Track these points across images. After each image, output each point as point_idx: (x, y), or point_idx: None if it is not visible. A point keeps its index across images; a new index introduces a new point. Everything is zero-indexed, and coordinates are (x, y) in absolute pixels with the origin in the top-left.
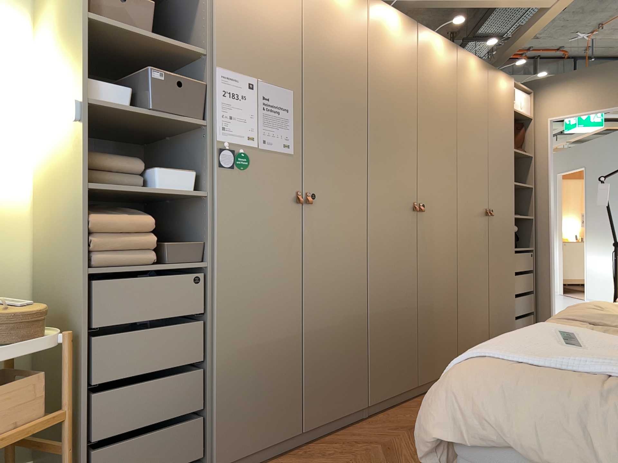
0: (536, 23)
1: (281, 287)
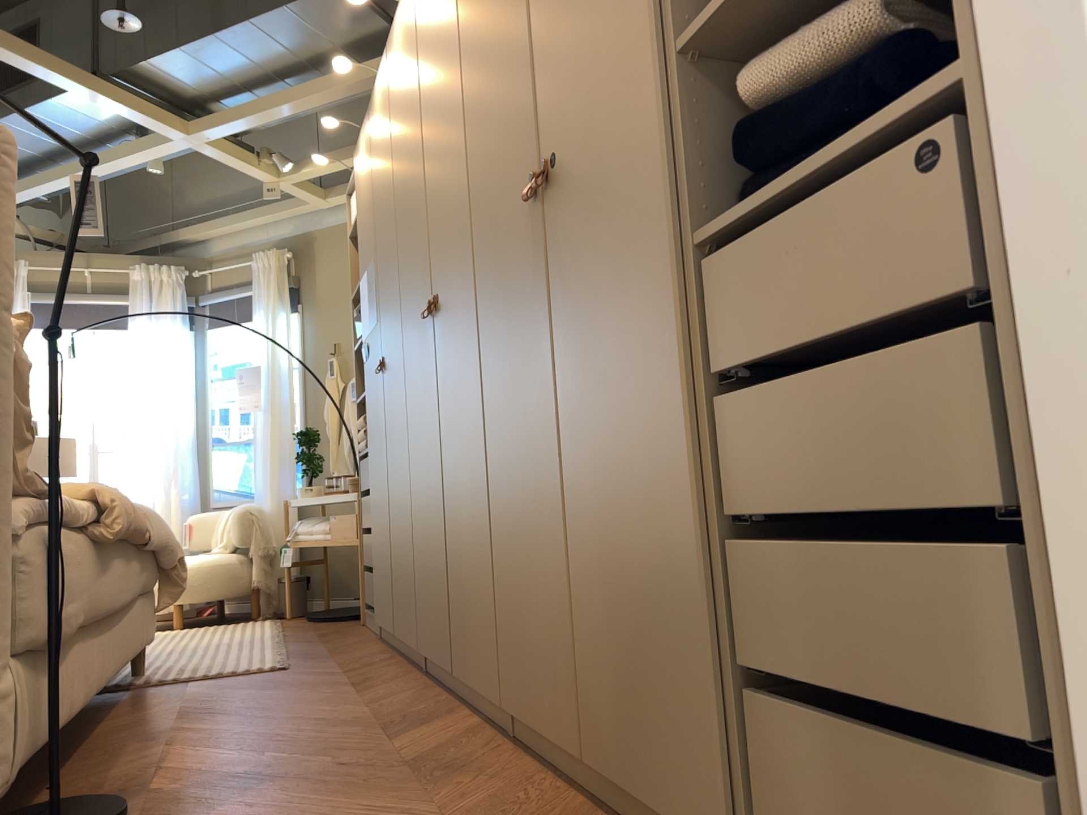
0: None
1: (386, 463)
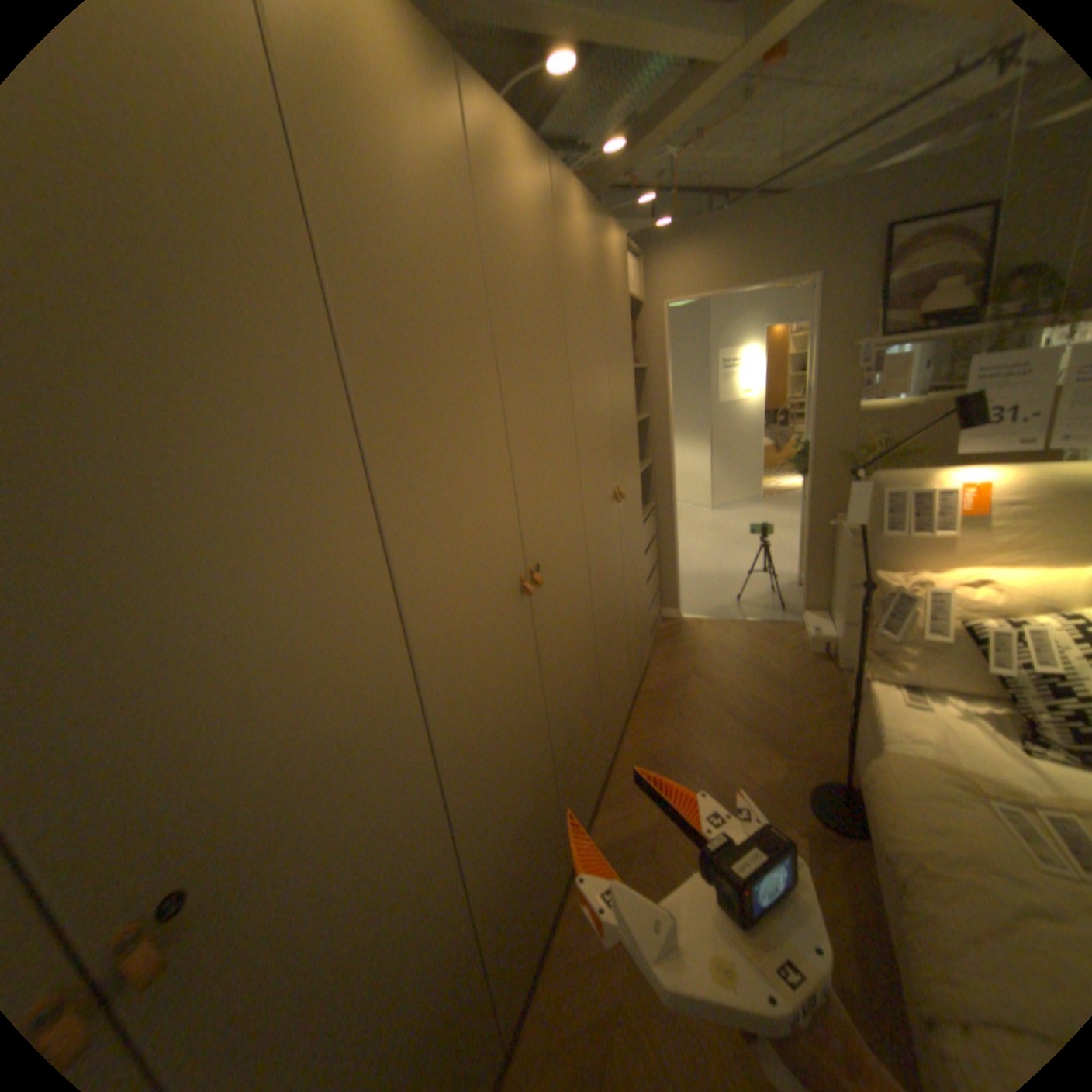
0: (681, 108)
1: None
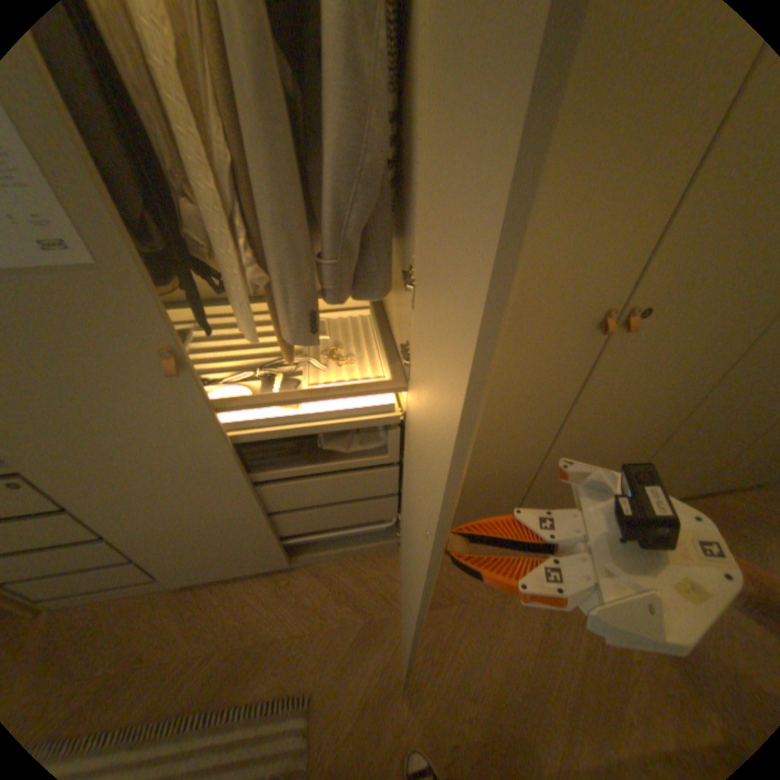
0: None
1: (199, 480)
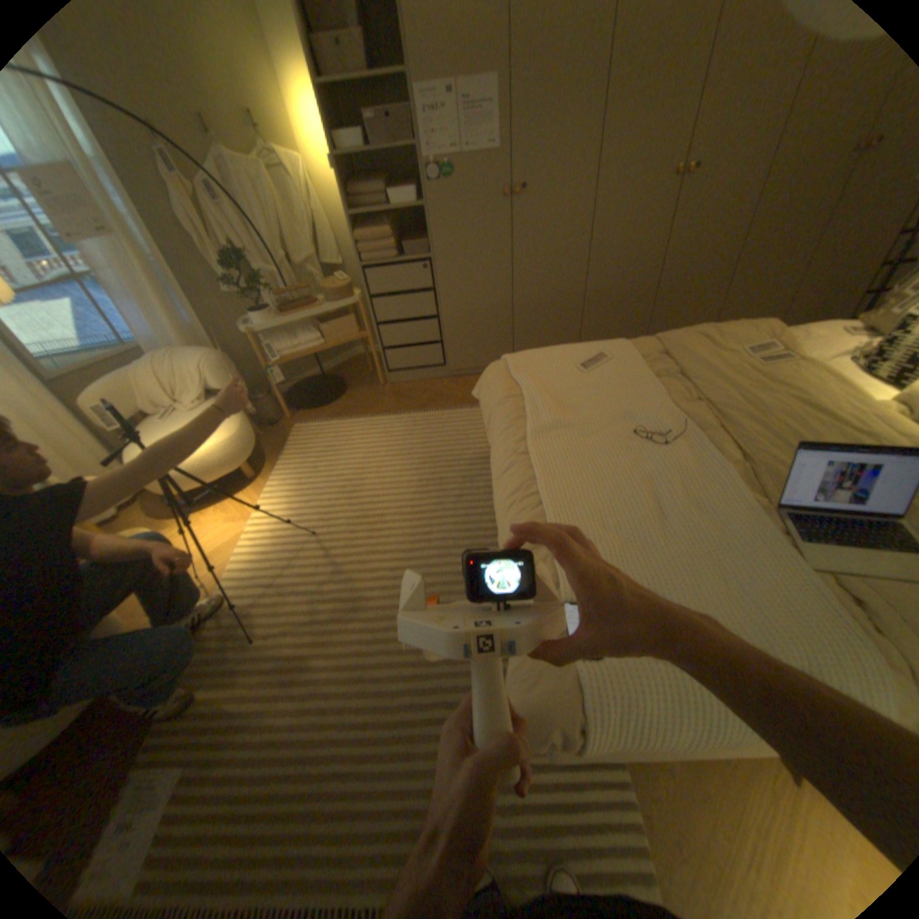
0: None
1: (491, 271)
